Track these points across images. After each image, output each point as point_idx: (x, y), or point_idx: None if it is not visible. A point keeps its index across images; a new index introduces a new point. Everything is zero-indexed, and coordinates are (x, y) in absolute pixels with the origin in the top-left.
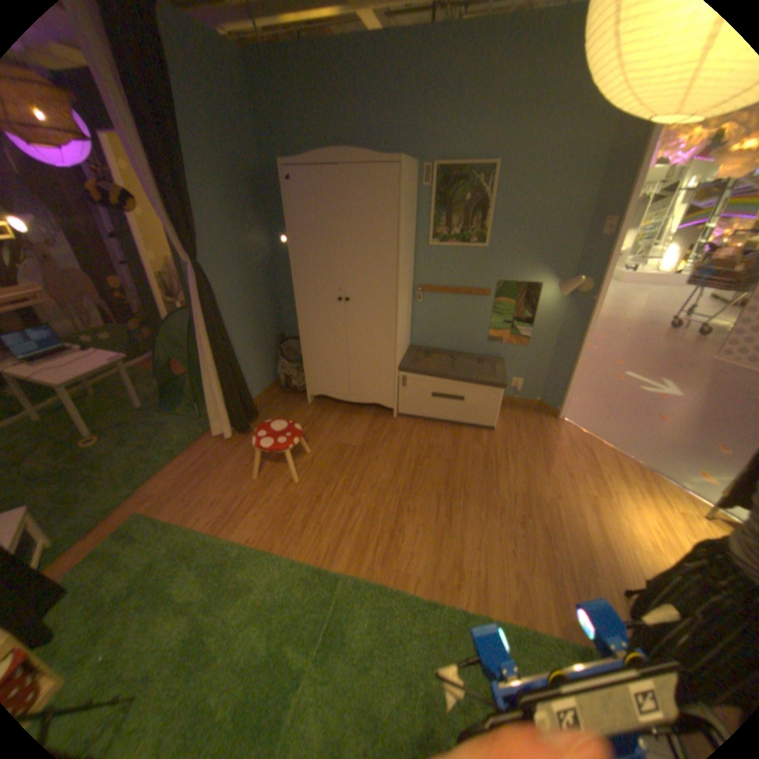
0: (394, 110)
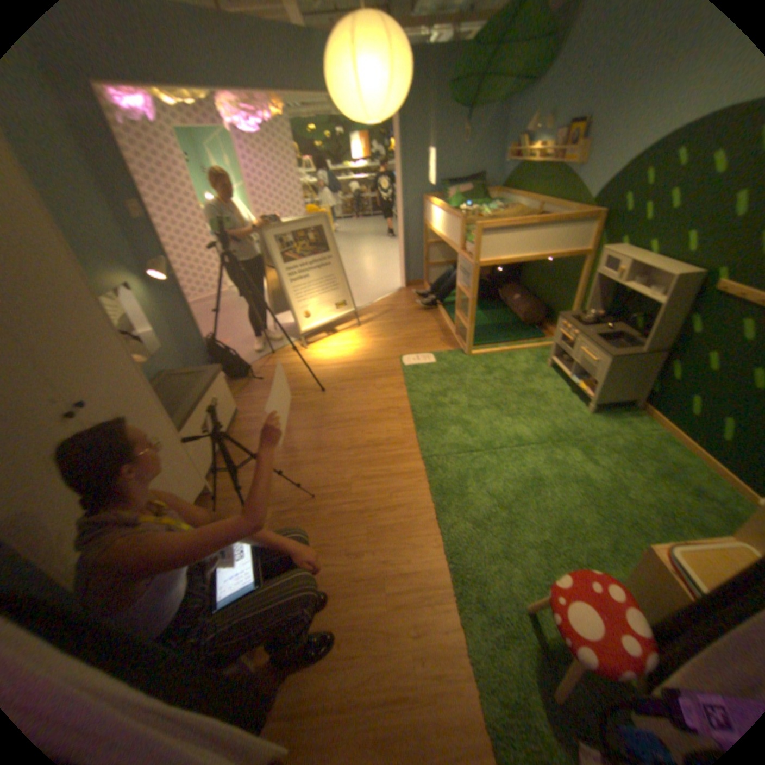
0: None
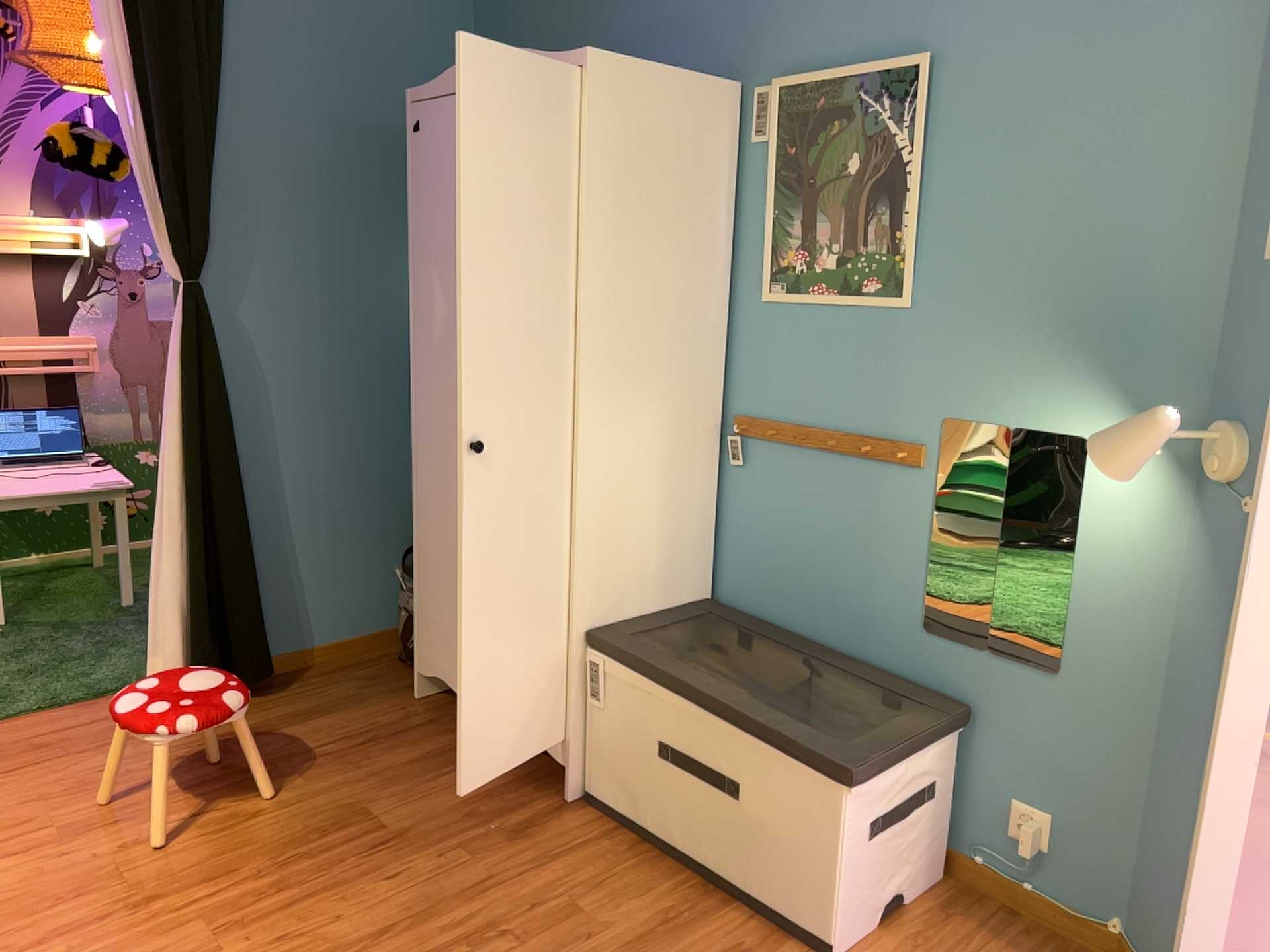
0: None
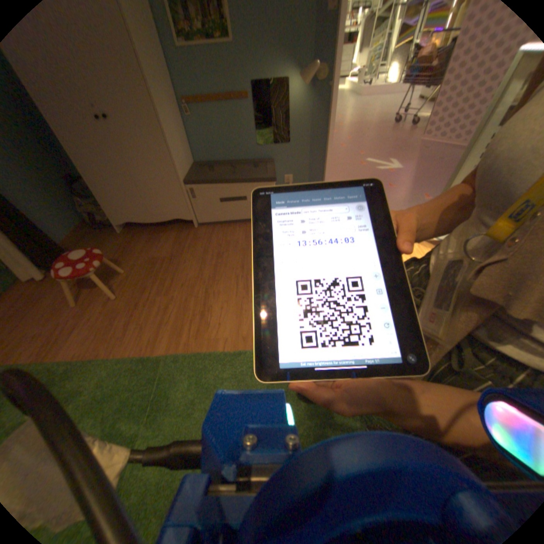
0: None
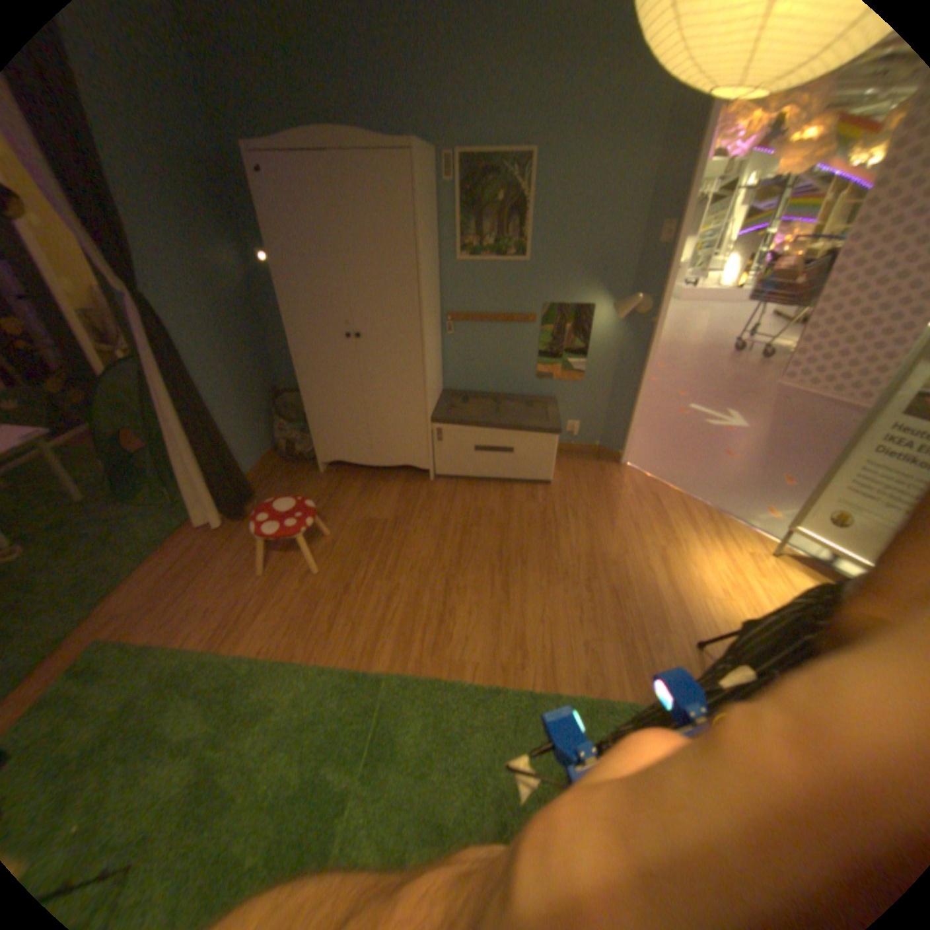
0: (397, 74)
